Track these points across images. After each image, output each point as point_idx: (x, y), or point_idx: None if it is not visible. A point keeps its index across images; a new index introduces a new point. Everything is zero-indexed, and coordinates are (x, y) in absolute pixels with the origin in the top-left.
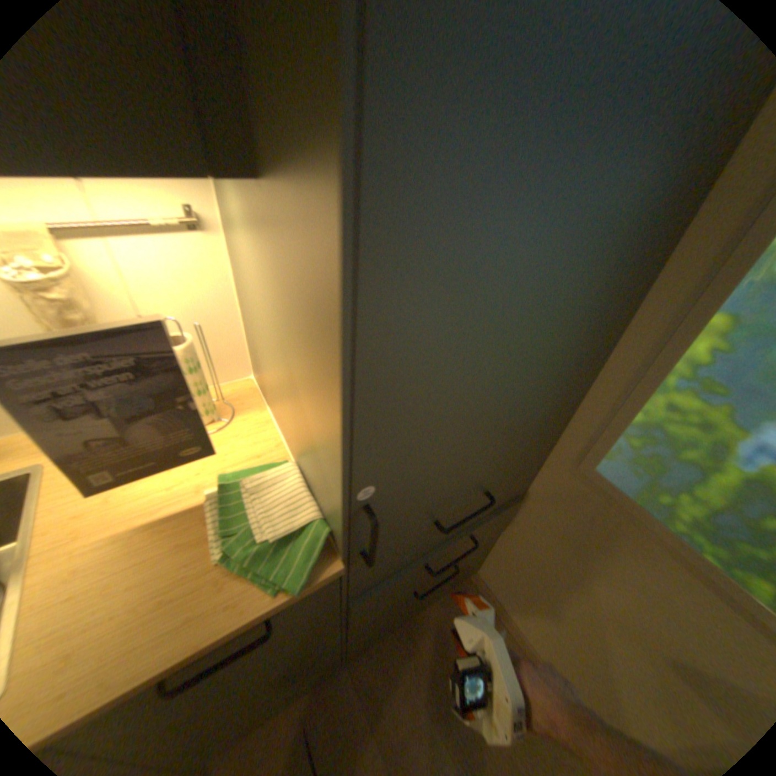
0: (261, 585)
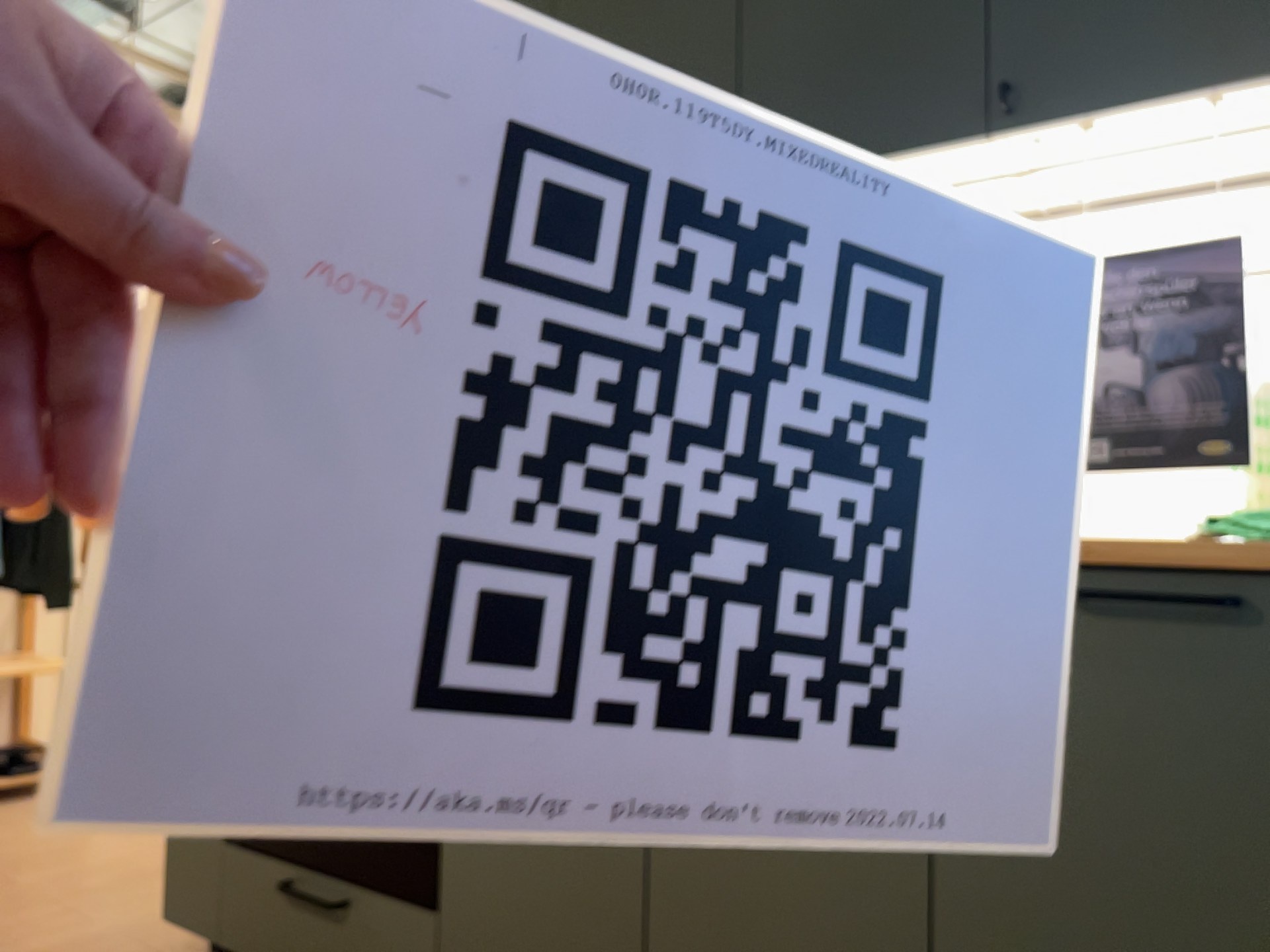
0: (1260, 536)
